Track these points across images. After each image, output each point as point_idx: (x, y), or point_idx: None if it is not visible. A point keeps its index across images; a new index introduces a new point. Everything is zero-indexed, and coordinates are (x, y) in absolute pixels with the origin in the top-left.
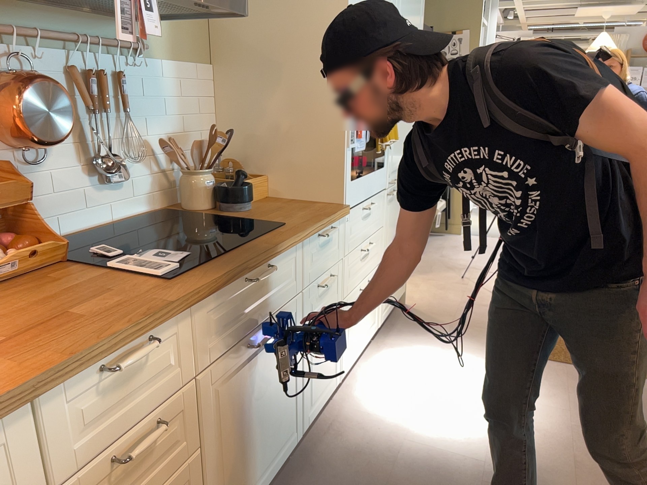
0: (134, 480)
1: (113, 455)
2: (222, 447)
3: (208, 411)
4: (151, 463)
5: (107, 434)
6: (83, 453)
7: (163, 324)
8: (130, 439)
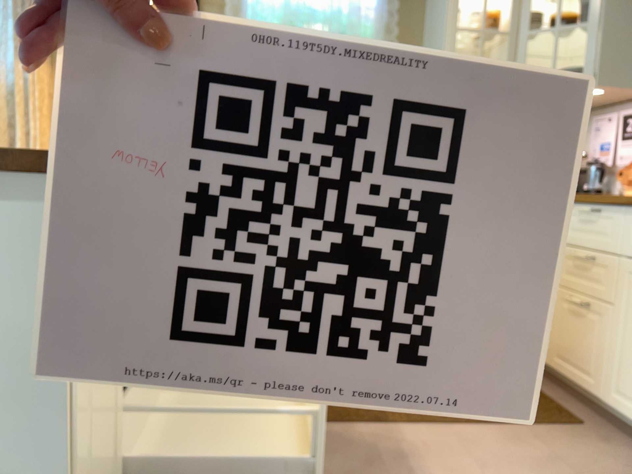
0: (582, 276)
1: (577, 252)
2: (630, 331)
3: (625, 289)
4: (590, 279)
5: (578, 240)
6: (571, 239)
7: (603, 205)
8: (584, 253)
